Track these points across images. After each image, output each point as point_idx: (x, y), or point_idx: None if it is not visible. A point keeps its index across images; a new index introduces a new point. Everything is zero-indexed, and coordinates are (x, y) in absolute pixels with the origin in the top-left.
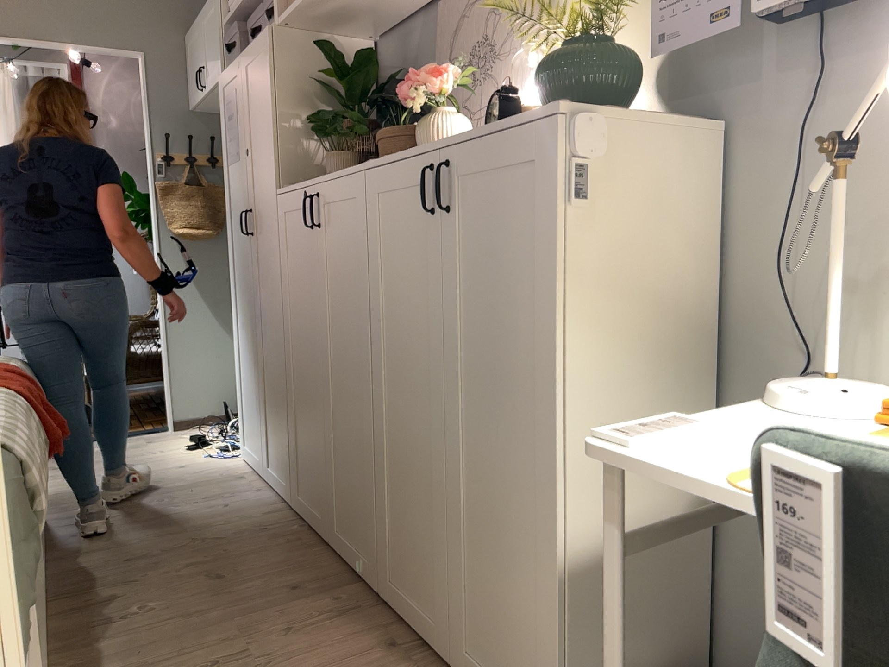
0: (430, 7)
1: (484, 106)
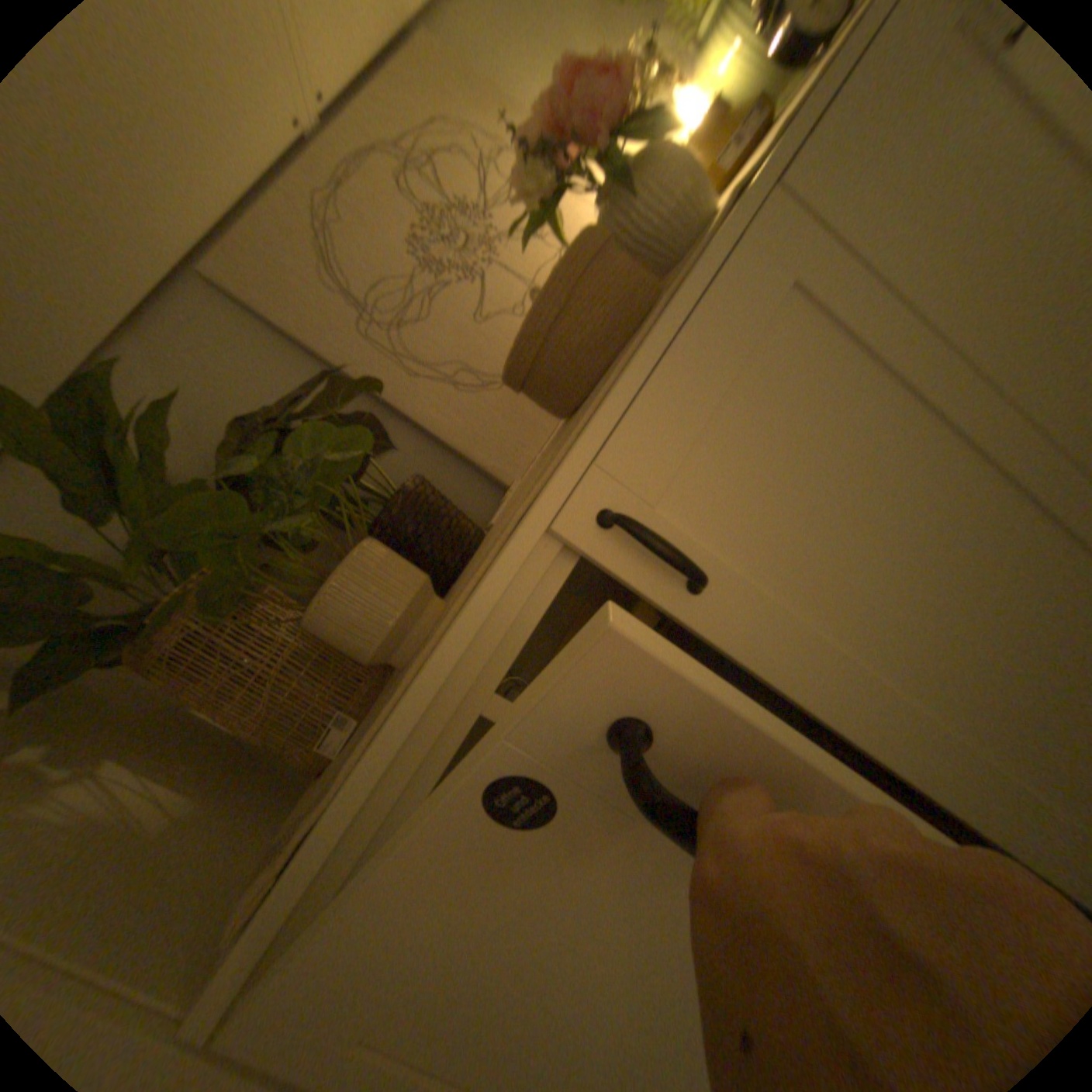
0: (150, 314)
1: (534, 274)
